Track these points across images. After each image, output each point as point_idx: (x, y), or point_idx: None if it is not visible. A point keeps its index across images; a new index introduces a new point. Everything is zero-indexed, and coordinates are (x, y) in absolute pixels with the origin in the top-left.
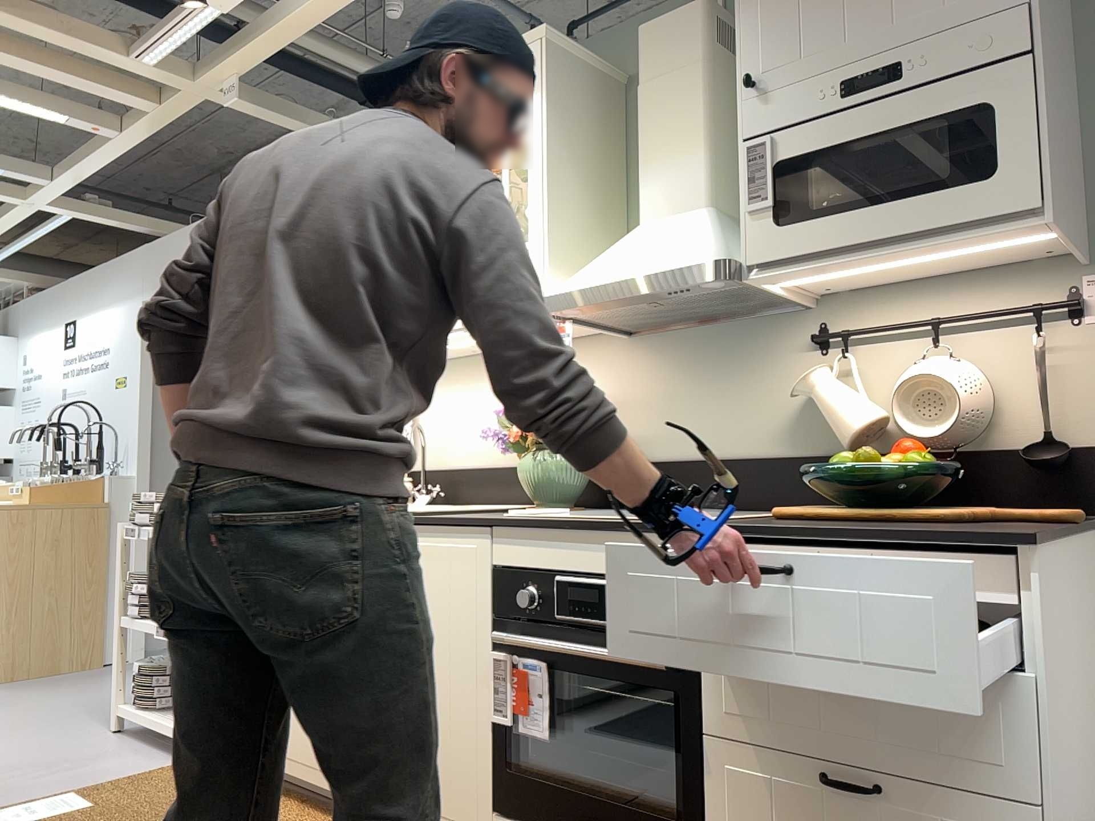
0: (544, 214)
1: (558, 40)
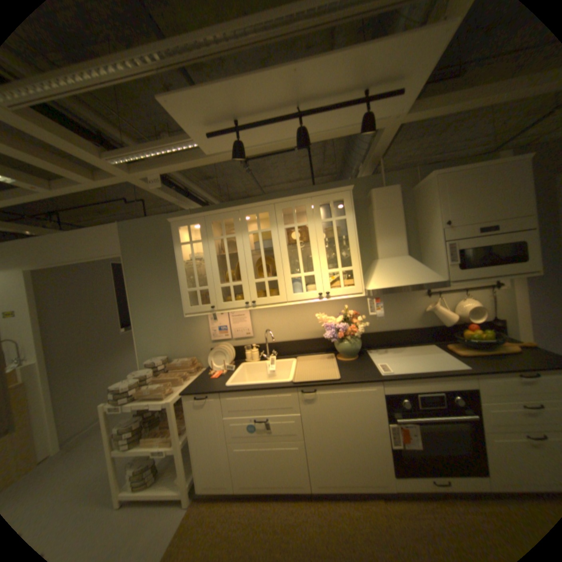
0: (359, 258)
1: (352, 190)
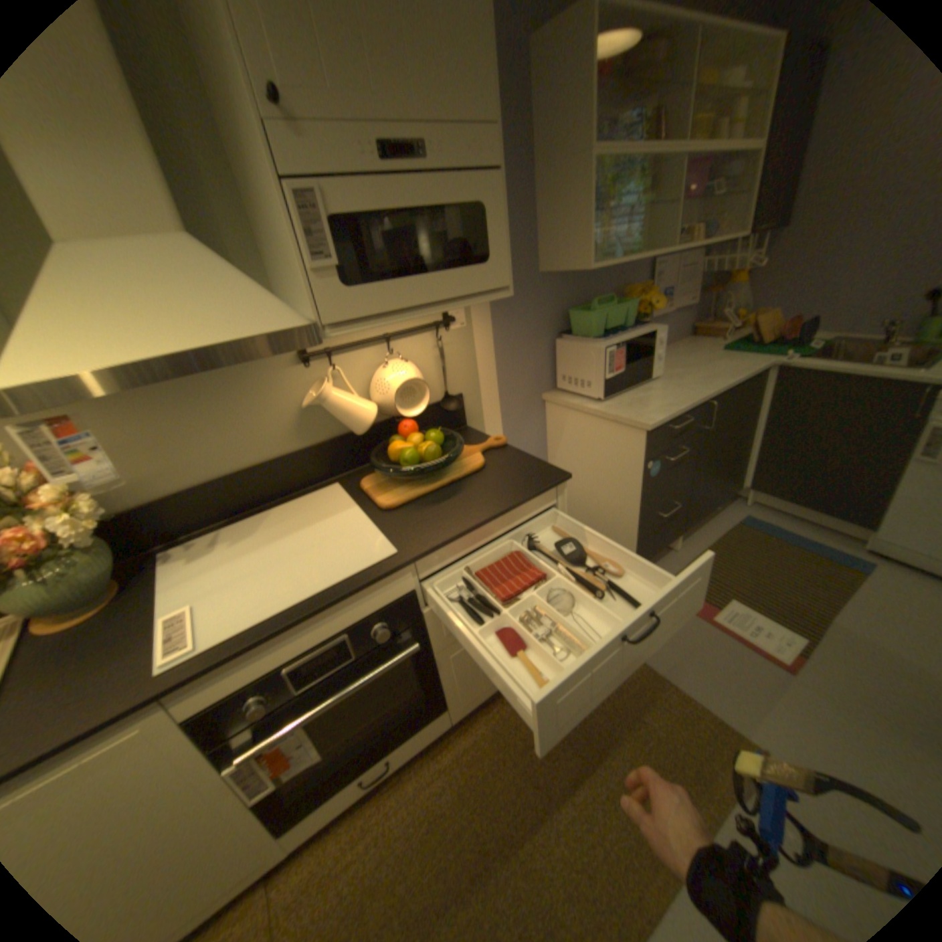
0: None
1: None
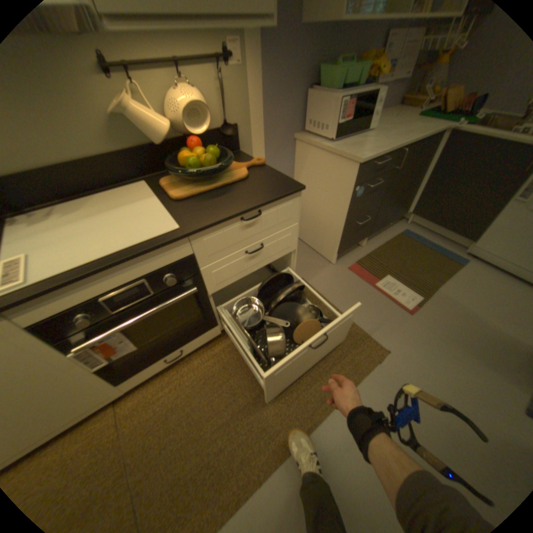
0: None
1: None
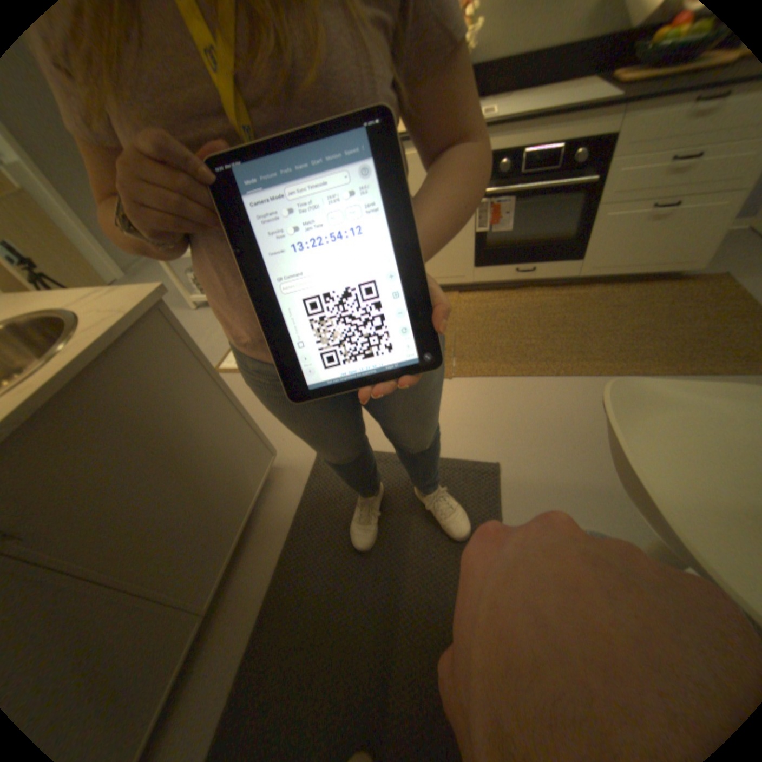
0: None
1: None
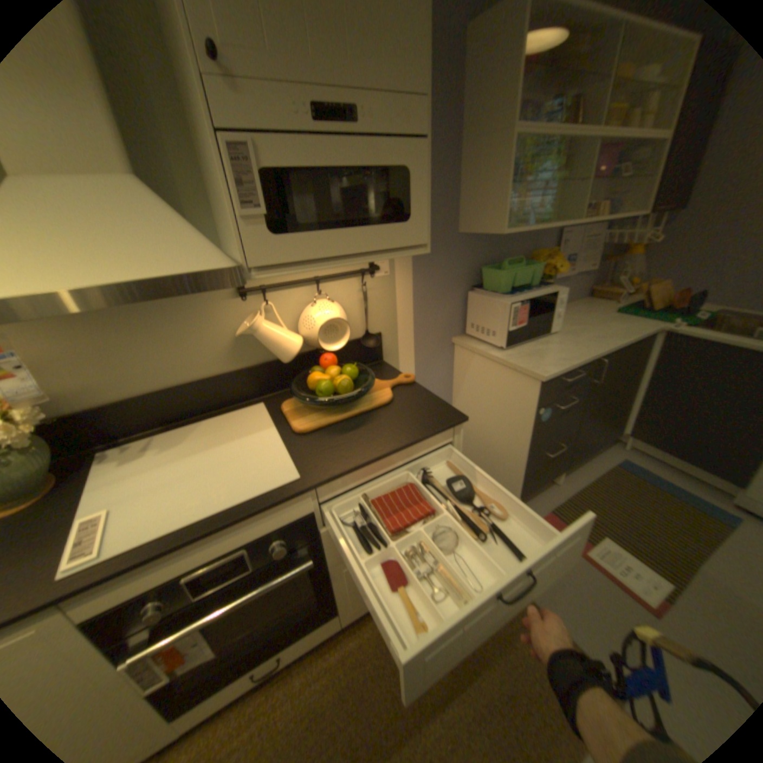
0: None
1: None
